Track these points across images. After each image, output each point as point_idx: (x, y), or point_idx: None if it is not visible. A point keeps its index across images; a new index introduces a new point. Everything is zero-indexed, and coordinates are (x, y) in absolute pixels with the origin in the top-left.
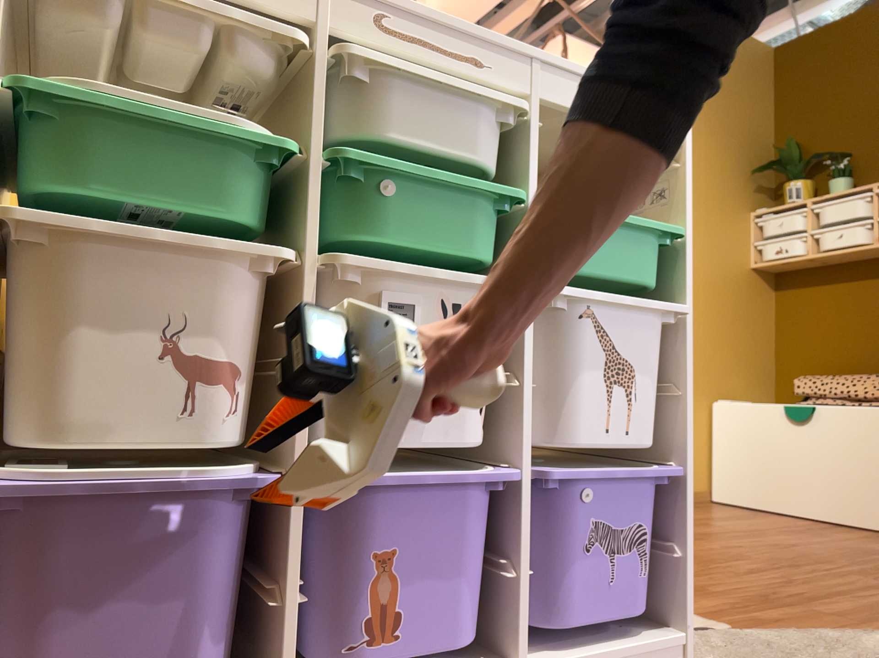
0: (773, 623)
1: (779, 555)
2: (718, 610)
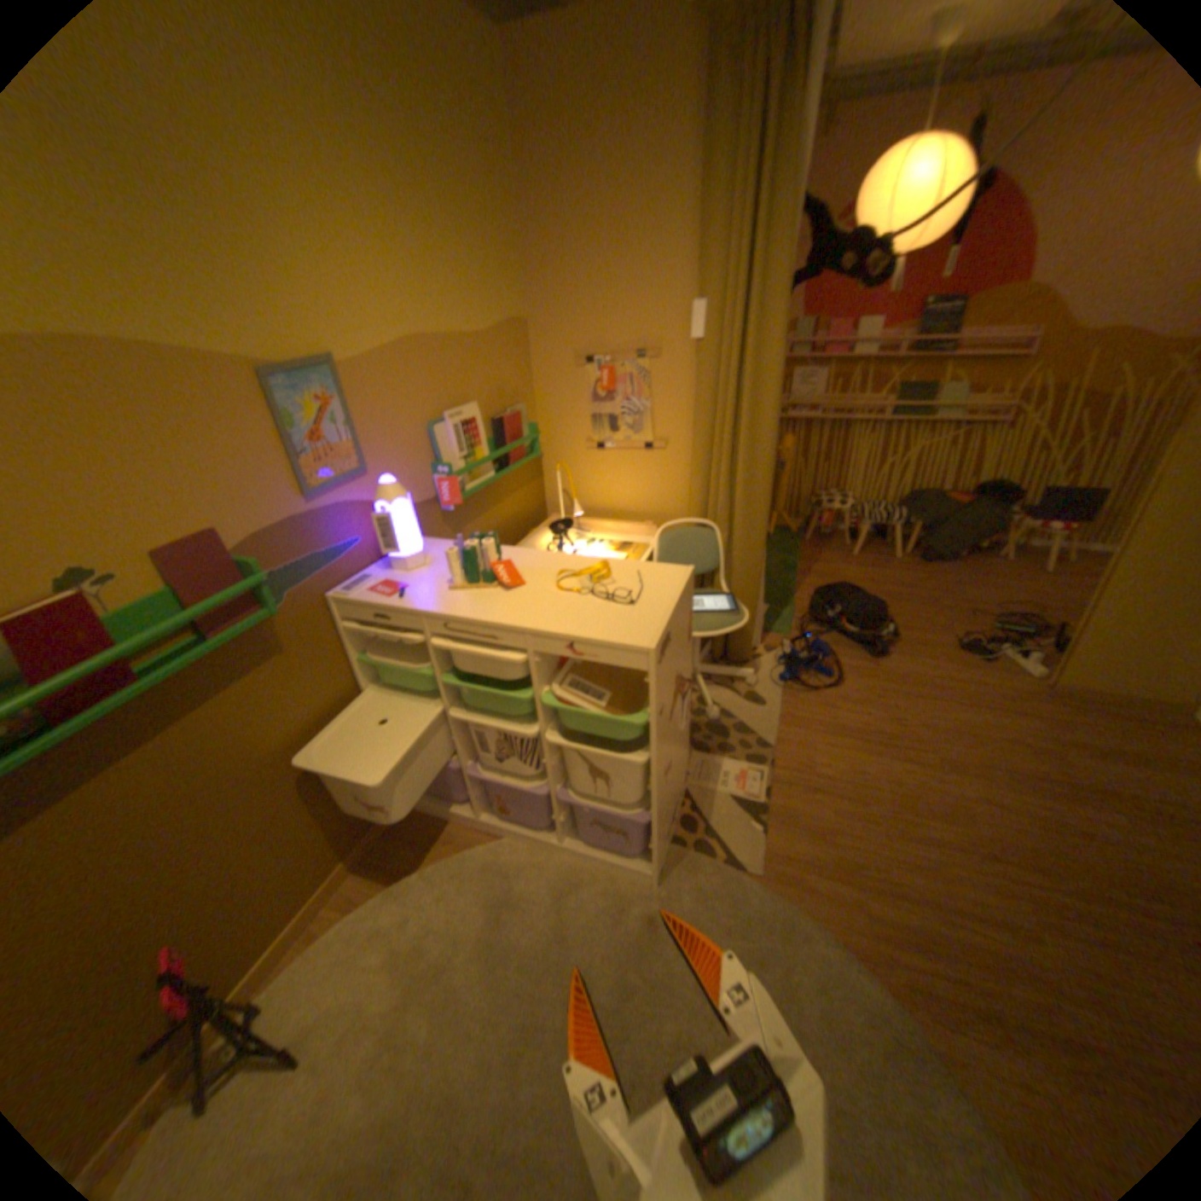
0: (795, 897)
1: (1014, 846)
2: (786, 863)
